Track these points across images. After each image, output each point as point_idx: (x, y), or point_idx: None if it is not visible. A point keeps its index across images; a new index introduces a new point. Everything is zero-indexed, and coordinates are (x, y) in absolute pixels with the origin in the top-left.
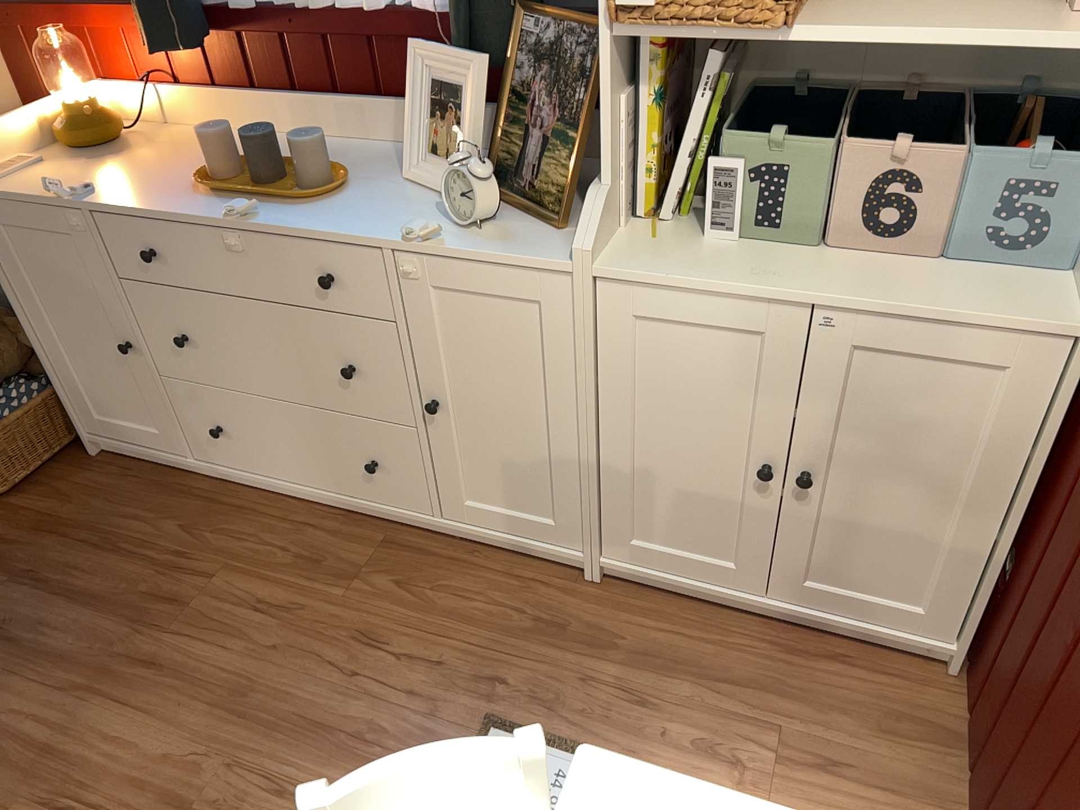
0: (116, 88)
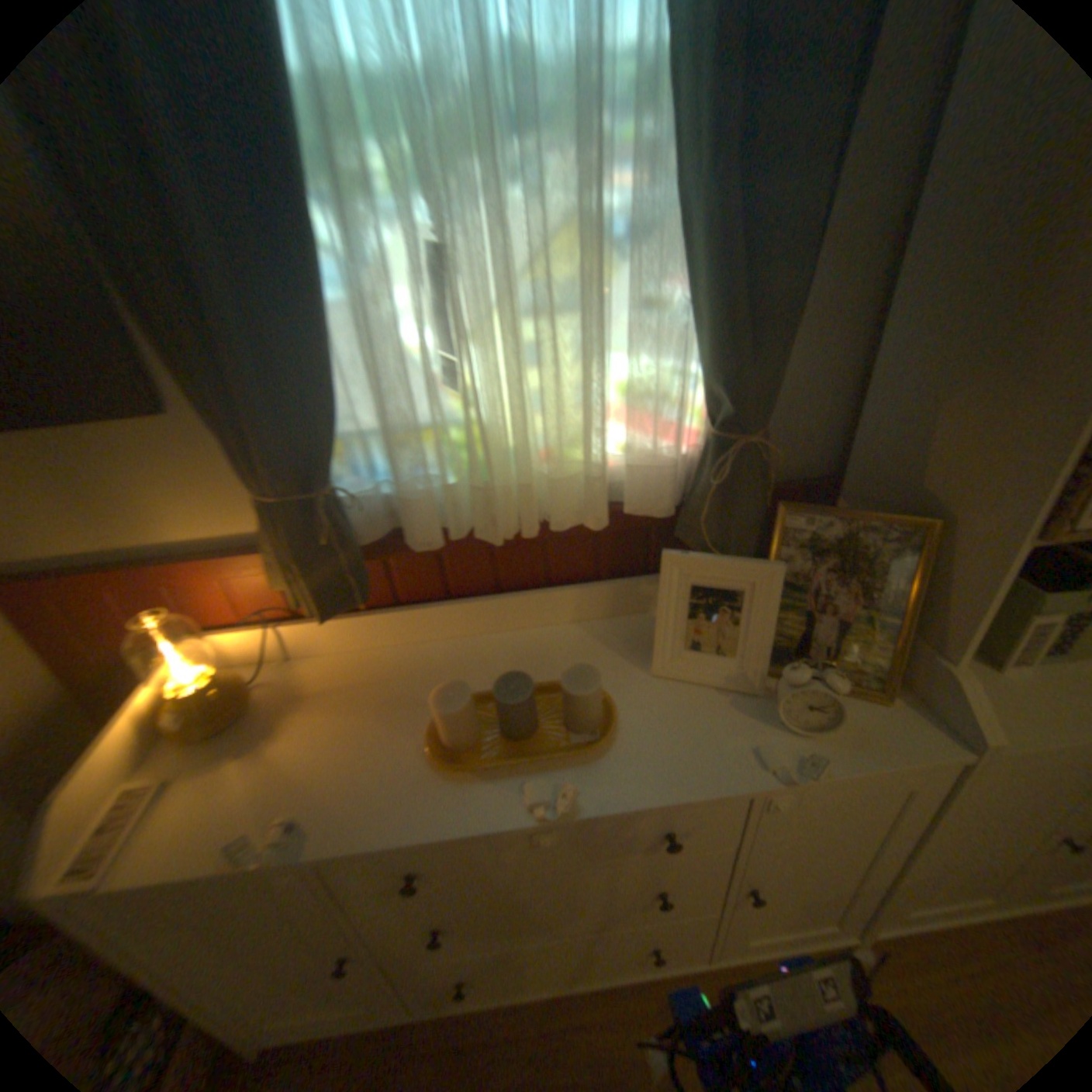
0: (210, 646)
